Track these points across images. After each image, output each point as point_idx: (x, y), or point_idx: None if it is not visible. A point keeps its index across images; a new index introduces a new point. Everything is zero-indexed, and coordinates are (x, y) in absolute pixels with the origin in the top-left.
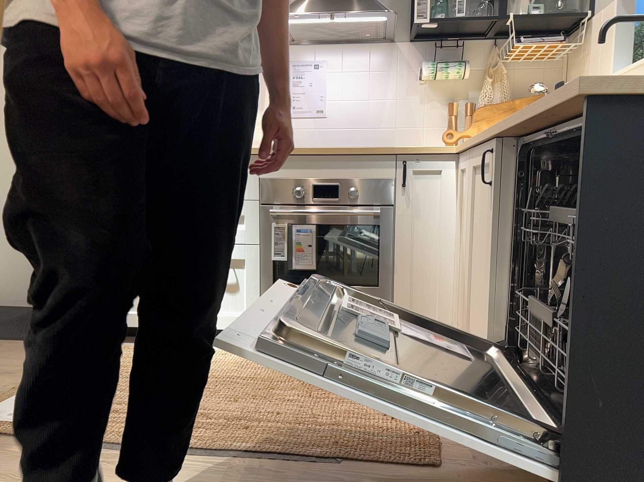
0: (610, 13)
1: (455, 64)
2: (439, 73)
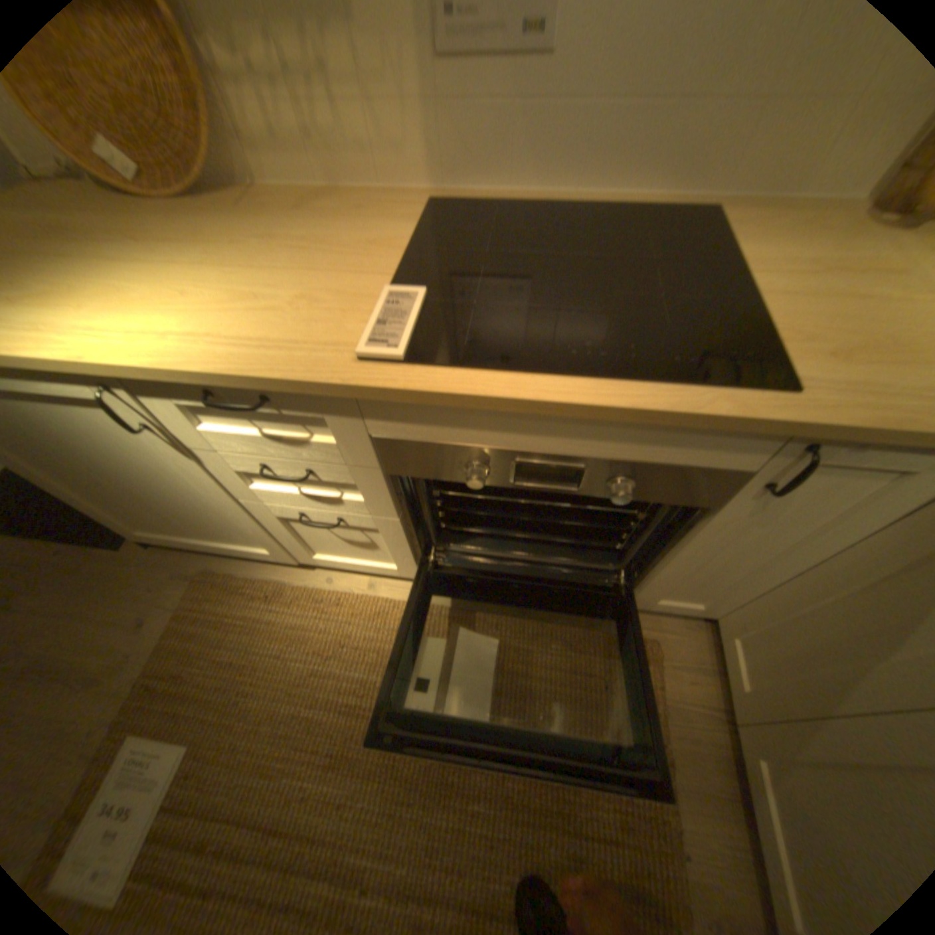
0: None
1: None
2: None
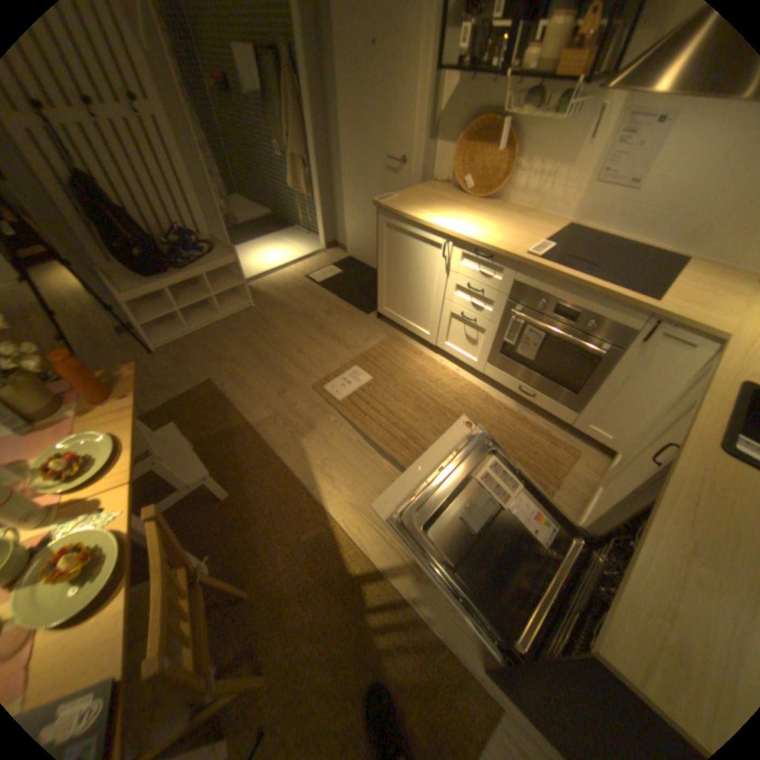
0: None
1: None
2: None
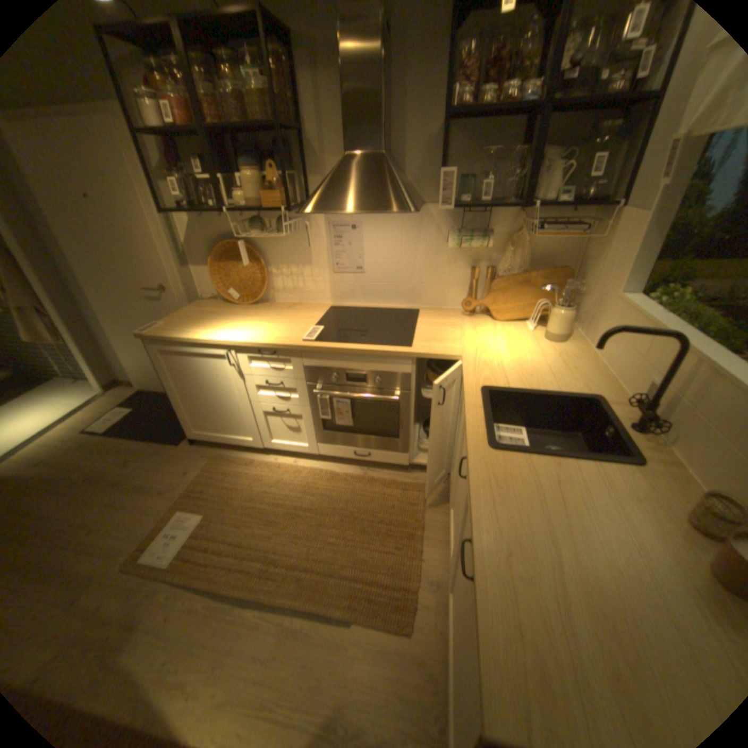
0: (641, 222)
1: (483, 226)
2: (464, 244)
